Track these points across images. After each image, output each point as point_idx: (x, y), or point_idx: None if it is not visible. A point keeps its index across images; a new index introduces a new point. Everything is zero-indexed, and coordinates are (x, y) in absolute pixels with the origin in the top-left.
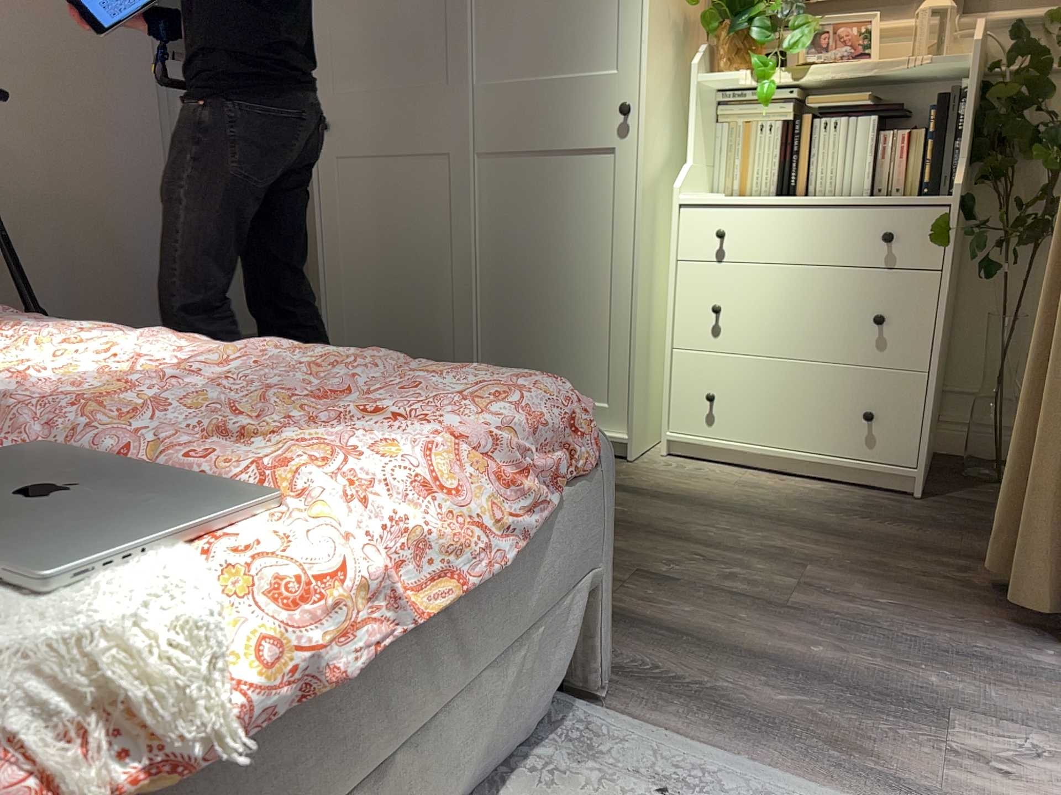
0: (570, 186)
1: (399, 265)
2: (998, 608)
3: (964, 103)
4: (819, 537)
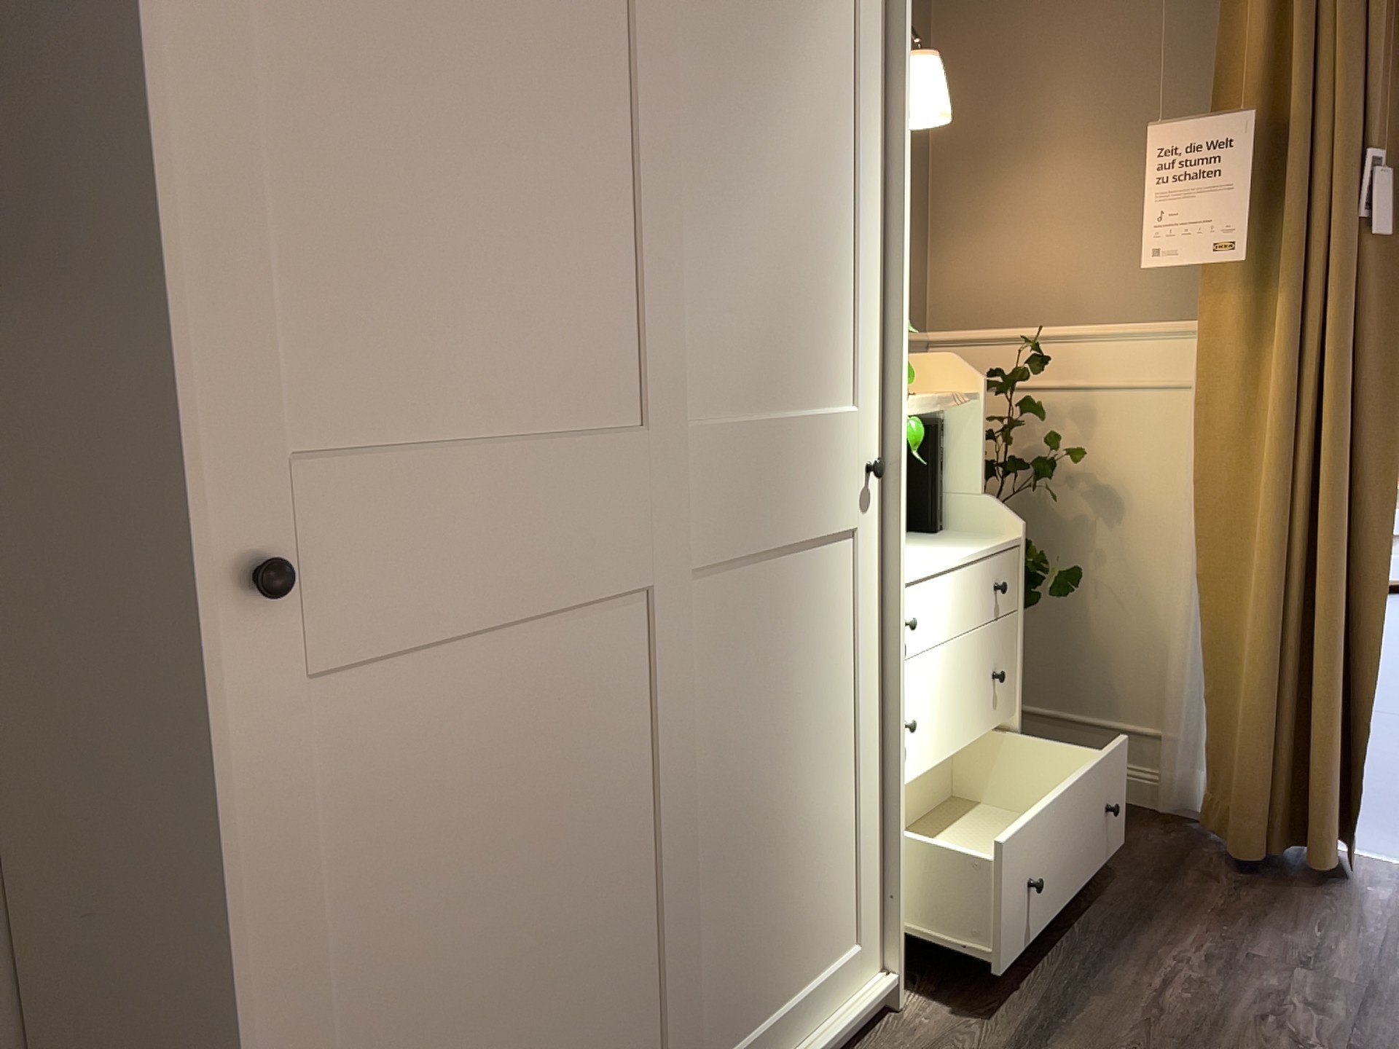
0: (811, 602)
1: (531, 920)
2: (1276, 883)
3: (944, 436)
4: (1149, 926)
